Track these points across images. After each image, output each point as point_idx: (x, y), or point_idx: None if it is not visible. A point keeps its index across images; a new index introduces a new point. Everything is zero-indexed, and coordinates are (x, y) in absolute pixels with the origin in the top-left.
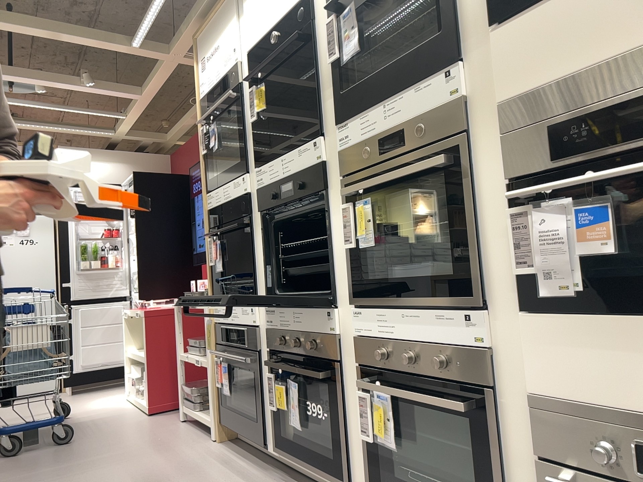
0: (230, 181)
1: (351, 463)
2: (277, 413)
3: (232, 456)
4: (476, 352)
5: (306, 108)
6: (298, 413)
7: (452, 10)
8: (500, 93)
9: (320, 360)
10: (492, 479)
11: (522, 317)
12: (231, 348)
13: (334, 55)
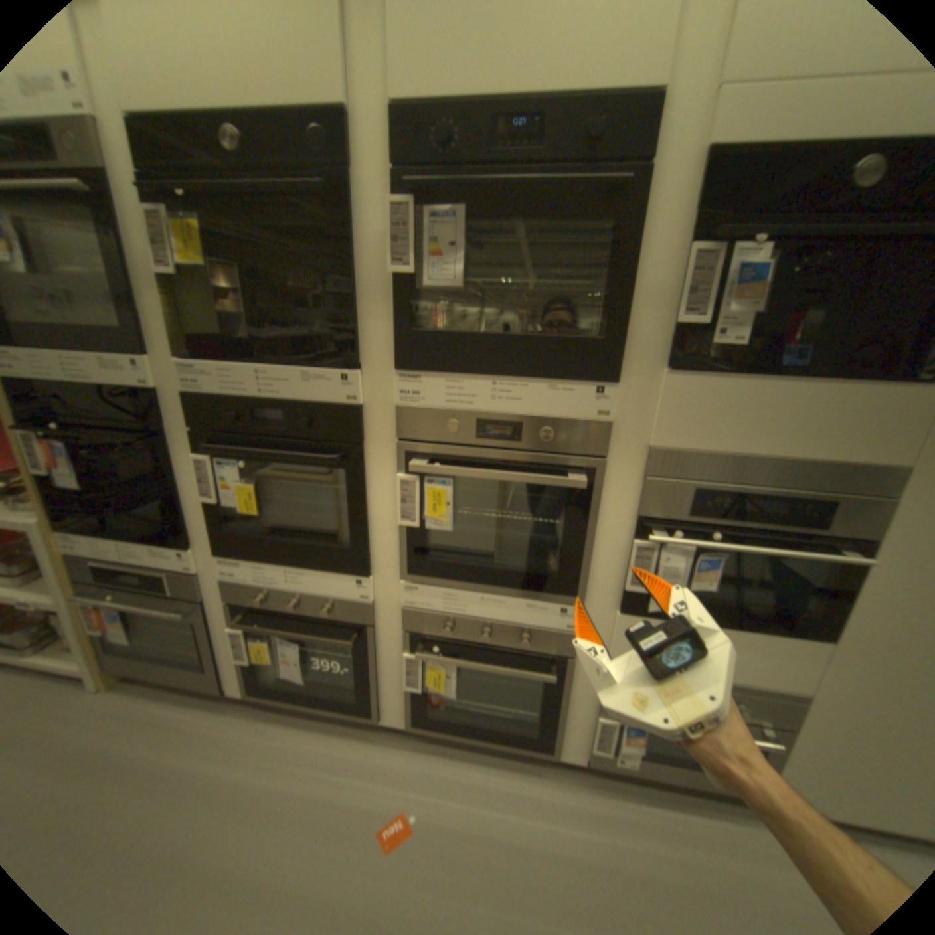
0: (83, 352)
1: (376, 702)
2: (250, 668)
3: (152, 713)
4: (566, 637)
5: (299, 297)
6: (300, 673)
7: (626, 318)
8: (659, 440)
9: (337, 623)
10: (560, 715)
11: (619, 618)
12: (117, 591)
13: (407, 267)
